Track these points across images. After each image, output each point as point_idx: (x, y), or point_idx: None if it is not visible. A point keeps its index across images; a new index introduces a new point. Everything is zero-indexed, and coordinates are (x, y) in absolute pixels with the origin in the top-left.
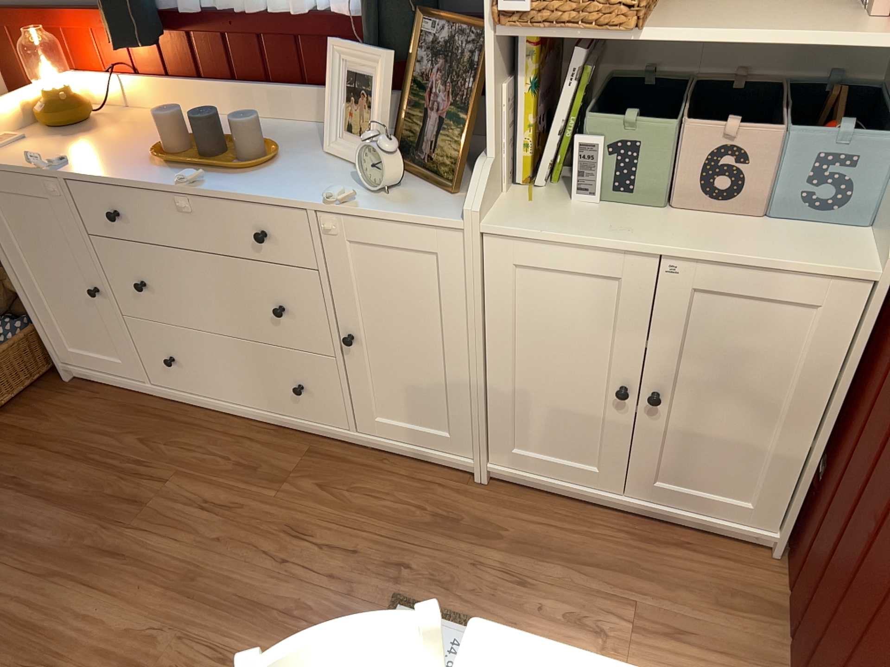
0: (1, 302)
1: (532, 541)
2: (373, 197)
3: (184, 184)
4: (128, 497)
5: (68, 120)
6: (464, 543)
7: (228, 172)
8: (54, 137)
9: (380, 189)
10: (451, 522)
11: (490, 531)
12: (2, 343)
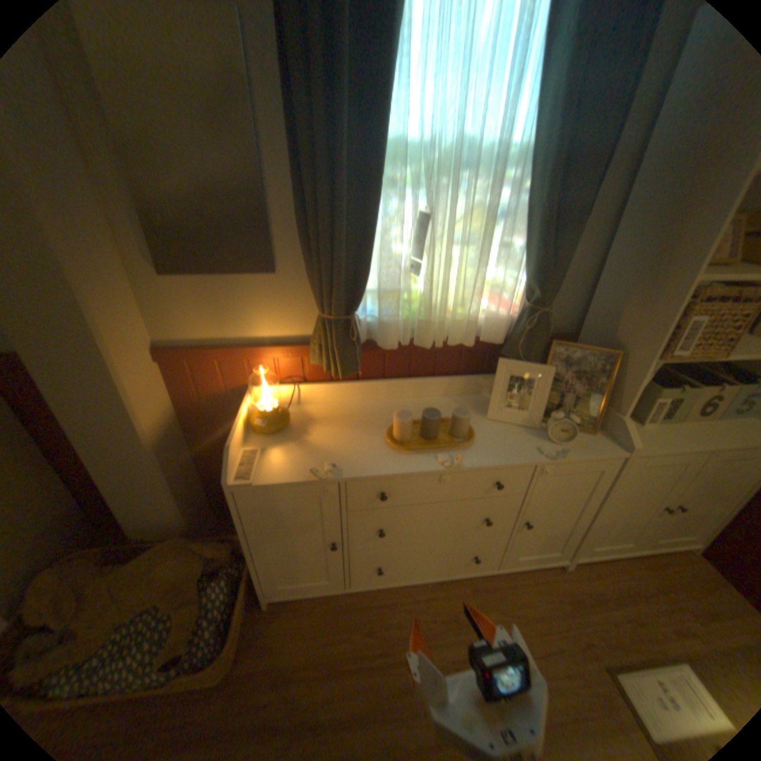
0: (196, 575)
1: (622, 598)
2: (565, 447)
3: (452, 467)
4: (400, 695)
5: (279, 426)
6: (601, 617)
7: (454, 447)
8: (270, 440)
9: (567, 442)
10: (582, 606)
11: (602, 602)
12: (212, 611)
